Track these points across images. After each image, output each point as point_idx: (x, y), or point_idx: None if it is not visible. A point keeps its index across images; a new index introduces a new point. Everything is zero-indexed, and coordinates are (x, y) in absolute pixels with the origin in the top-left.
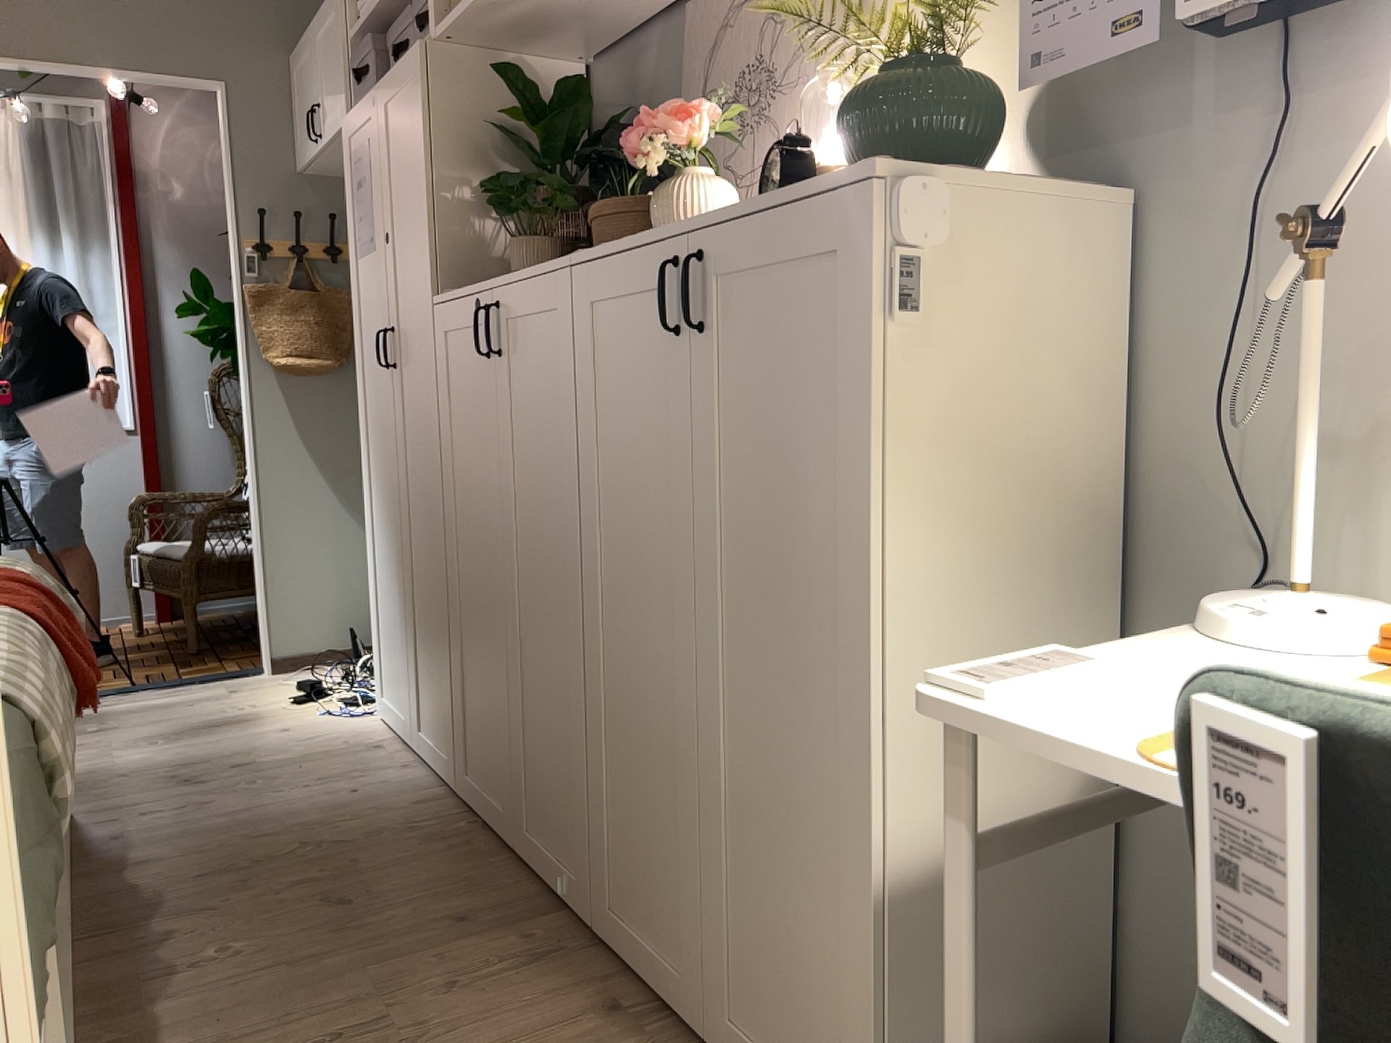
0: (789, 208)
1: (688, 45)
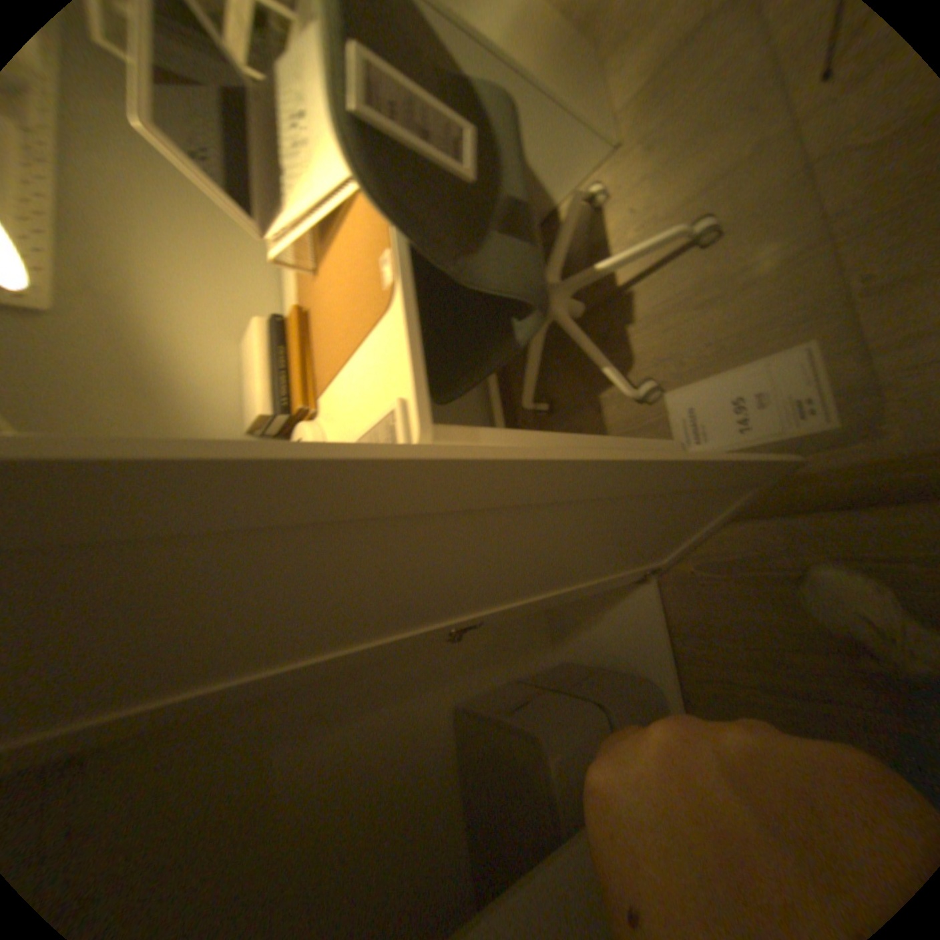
0: None
1: None
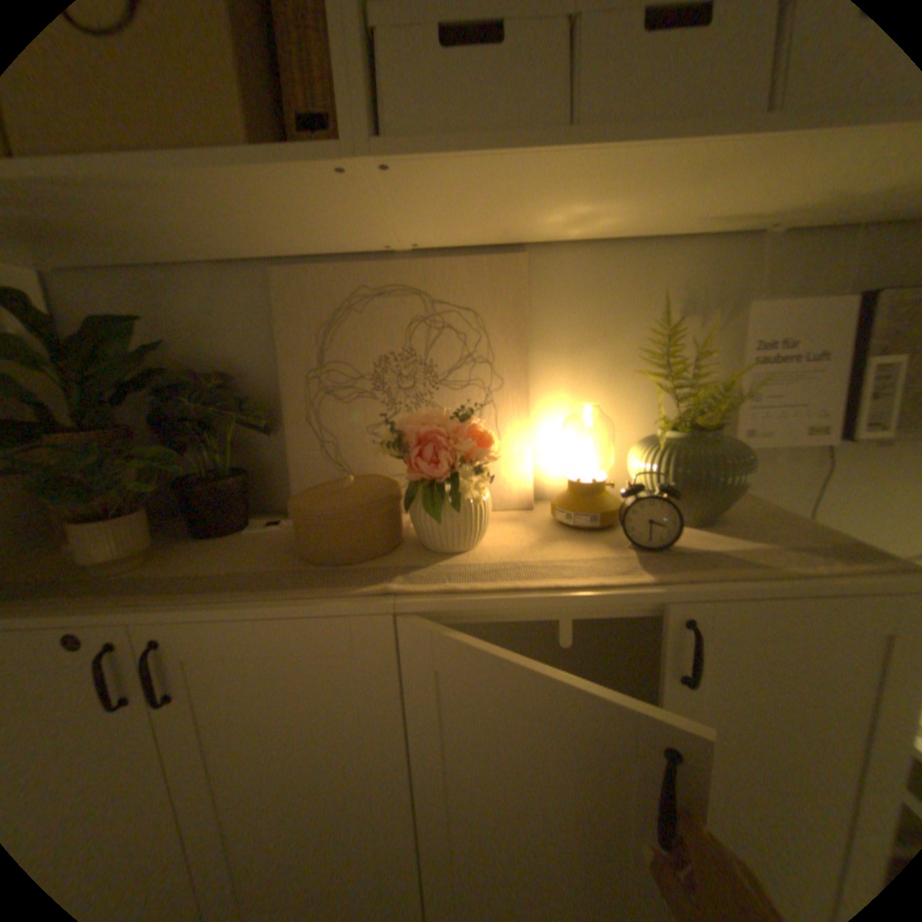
0: (832, 599)
1: (280, 308)
